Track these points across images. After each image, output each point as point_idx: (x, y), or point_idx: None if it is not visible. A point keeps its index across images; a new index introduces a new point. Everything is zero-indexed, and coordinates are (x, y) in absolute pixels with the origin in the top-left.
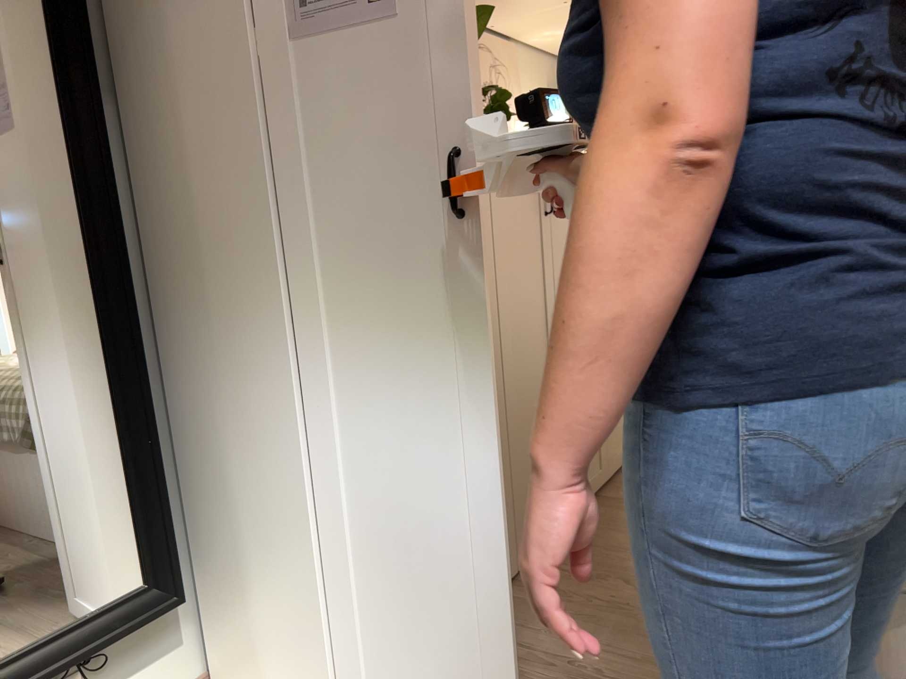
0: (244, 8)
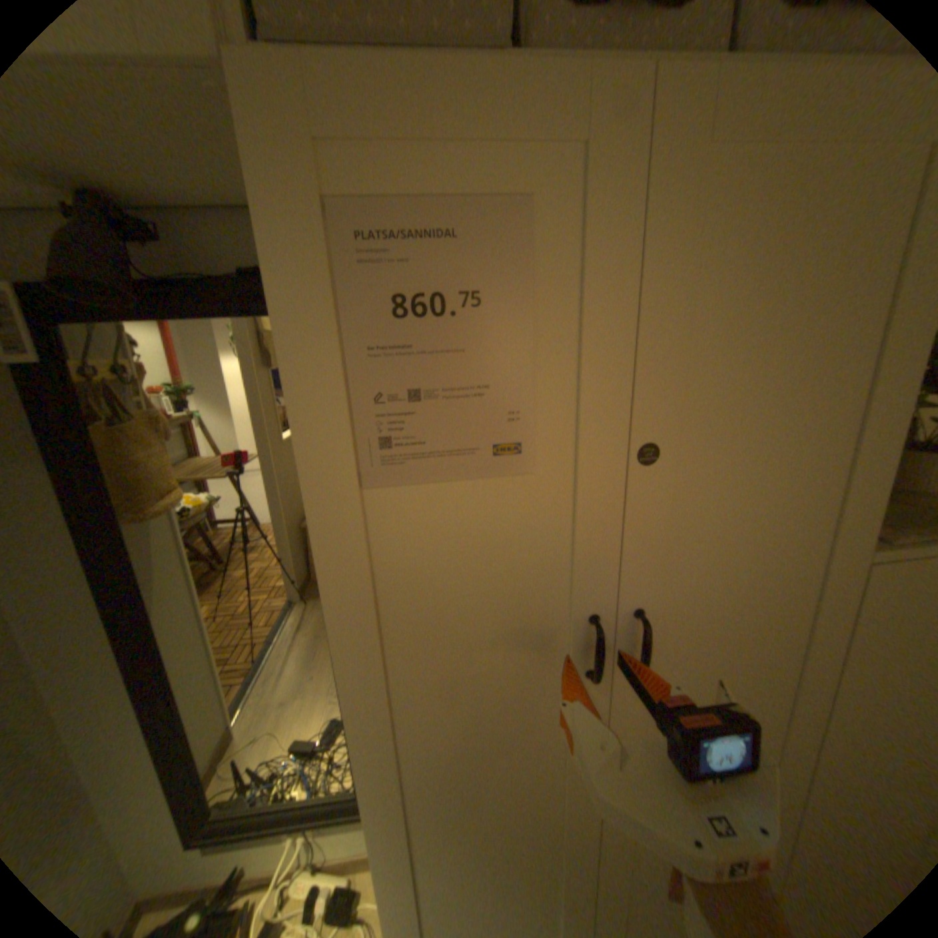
0: (298, 450)
